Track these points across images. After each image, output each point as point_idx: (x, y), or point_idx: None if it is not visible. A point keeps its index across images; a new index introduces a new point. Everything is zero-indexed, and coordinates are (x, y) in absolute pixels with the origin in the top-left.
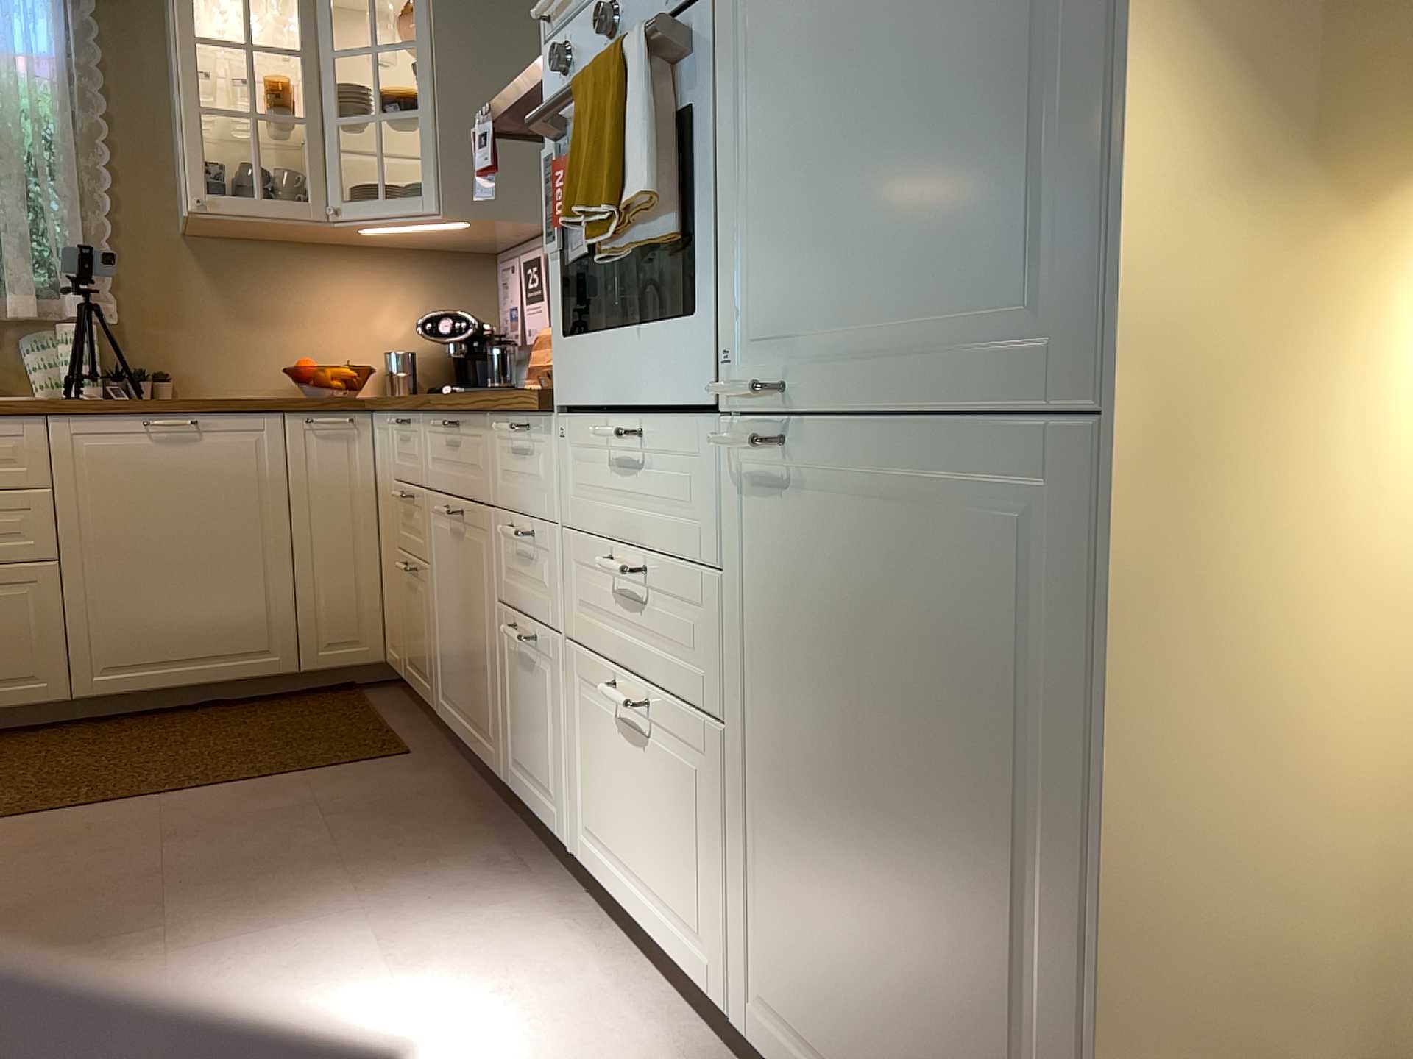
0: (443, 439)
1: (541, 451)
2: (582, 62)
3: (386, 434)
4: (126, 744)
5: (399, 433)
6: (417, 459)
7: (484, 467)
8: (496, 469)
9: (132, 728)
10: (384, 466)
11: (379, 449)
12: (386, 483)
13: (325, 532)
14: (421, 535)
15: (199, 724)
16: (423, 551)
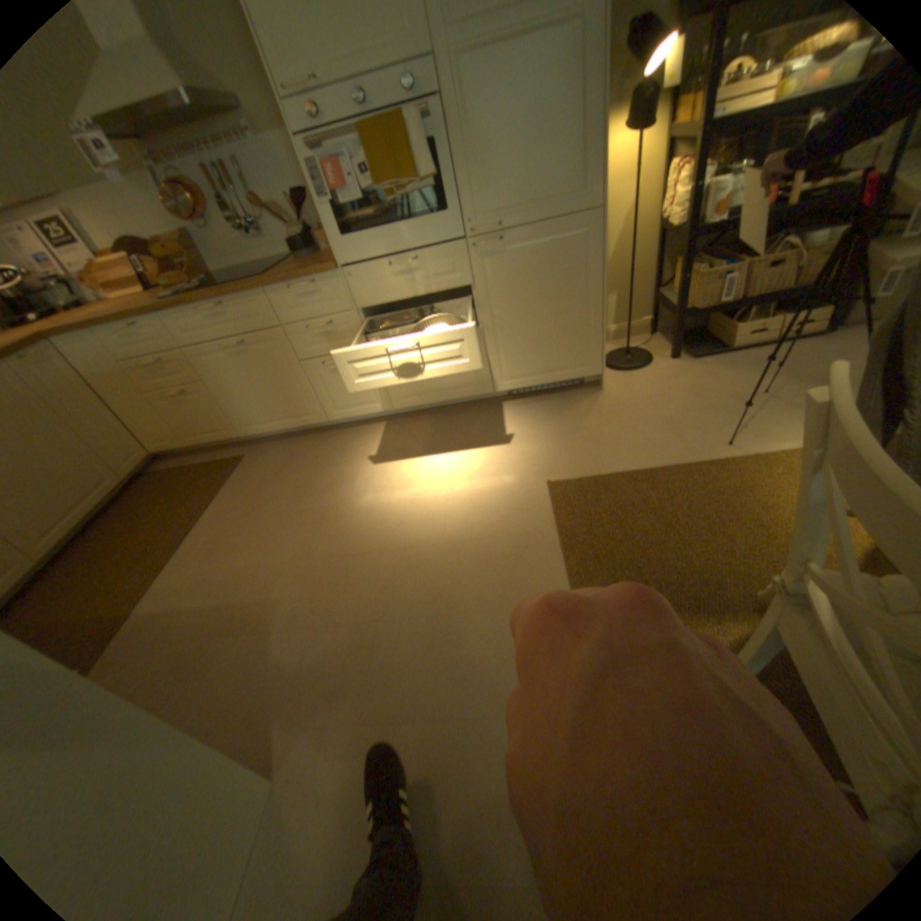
0: (196, 317)
1: (327, 287)
2: (324, 111)
3: (86, 343)
4: (106, 547)
5: (114, 335)
6: (157, 339)
7: (263, 312)
8: (274, 309)
9: (82, 549)
10: (95, 361)
11: (77, 355)
12: (102, 369)
13: (79, 411)
14: (181, 372)
15: (115, 523)
16: (188, 378)
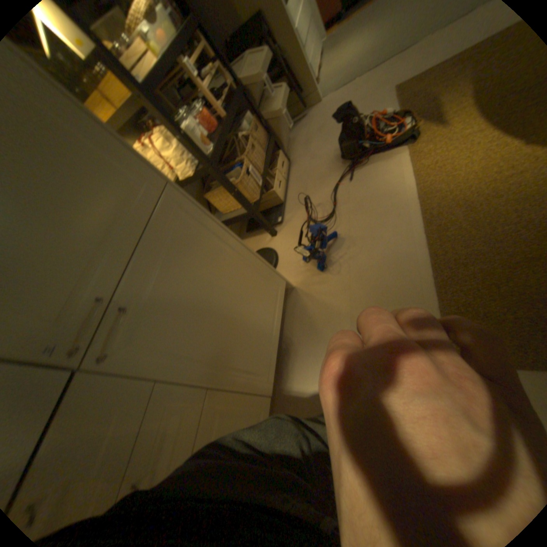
0: None
1: None
2: None
3: None
4: None
5: None
6: None
7: None
8: None
9: None
10: None
11: None
12: None
13: None
14: None
15: None
16: None
